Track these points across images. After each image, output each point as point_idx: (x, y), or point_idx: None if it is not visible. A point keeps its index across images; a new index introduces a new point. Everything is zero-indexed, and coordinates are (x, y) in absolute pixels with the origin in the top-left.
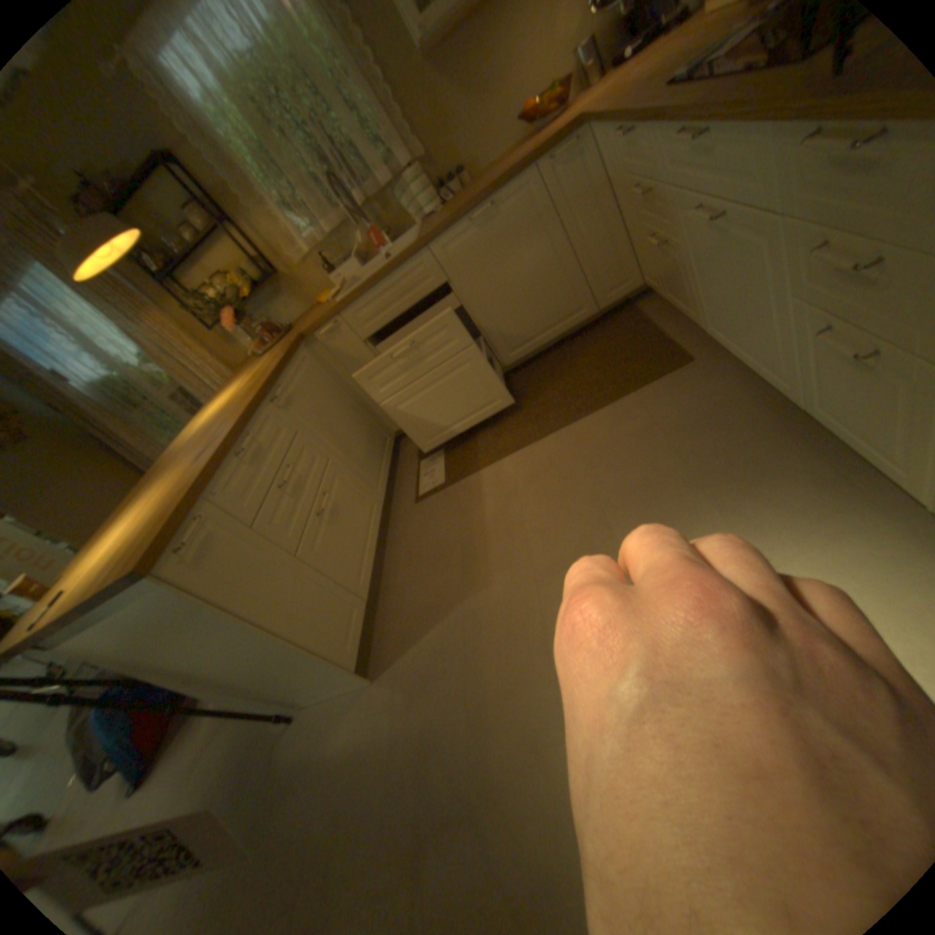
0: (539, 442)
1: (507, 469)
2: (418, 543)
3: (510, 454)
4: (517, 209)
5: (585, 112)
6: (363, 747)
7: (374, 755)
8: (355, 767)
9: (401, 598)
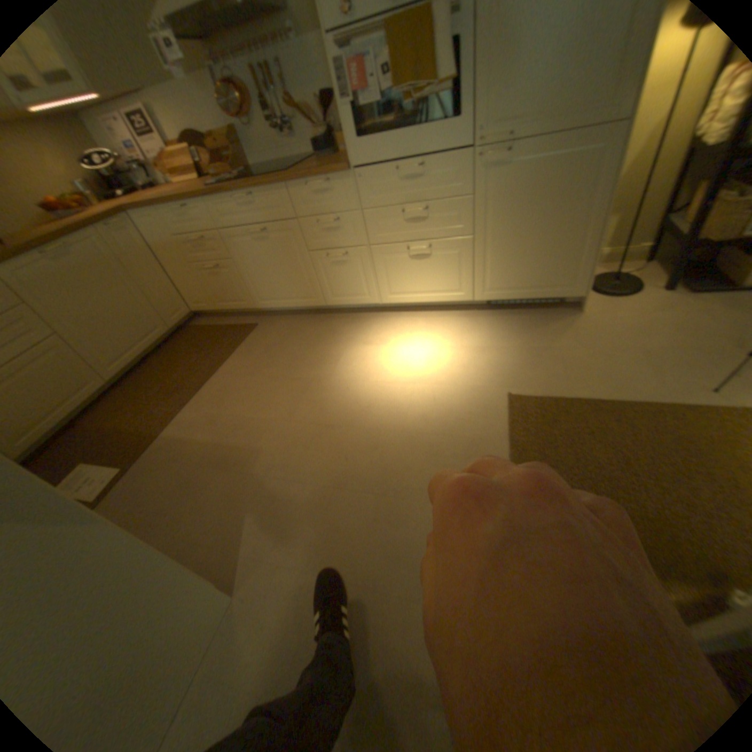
0: (199, 393)
1: (189, 417)
2: (144, 514)
3: (180, 412)
4: (87, 252)
5: (125, 205)
6: (284, 617)
7: (301, 598)
8: (296, 631)
9: (180, 544)
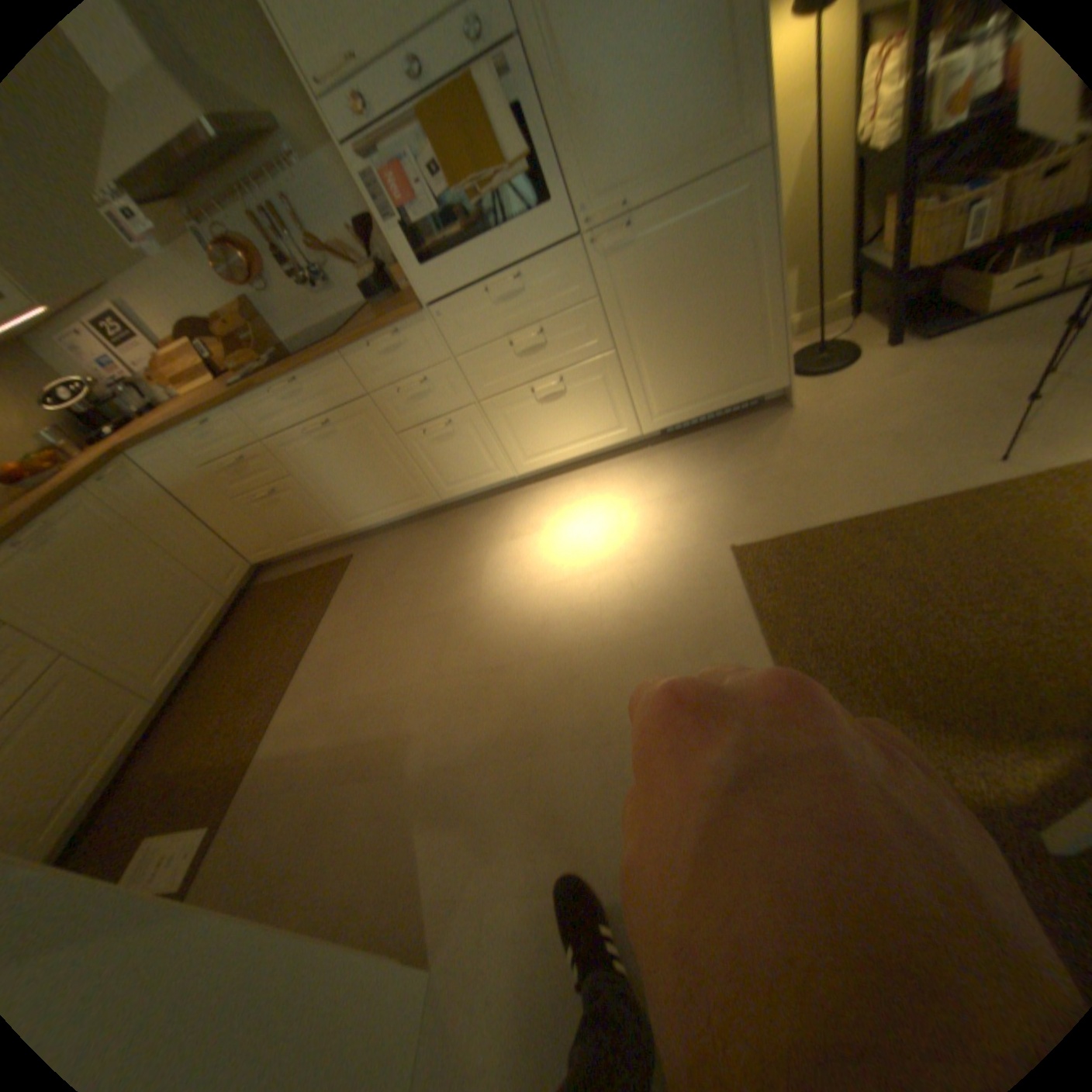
0: (296, 678)
1: (290, 718)
2: (262, 885)
3: (276, 714)
4: (81, 527)
5: (119, 446)
6: (516, 974)
7: (533, 936)
8: (541, 990)
9: (329, 913)
